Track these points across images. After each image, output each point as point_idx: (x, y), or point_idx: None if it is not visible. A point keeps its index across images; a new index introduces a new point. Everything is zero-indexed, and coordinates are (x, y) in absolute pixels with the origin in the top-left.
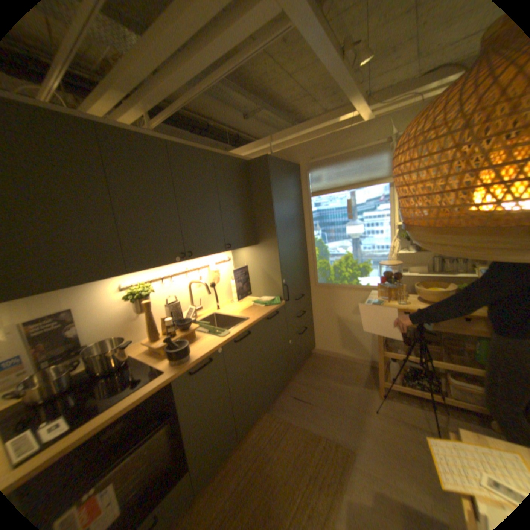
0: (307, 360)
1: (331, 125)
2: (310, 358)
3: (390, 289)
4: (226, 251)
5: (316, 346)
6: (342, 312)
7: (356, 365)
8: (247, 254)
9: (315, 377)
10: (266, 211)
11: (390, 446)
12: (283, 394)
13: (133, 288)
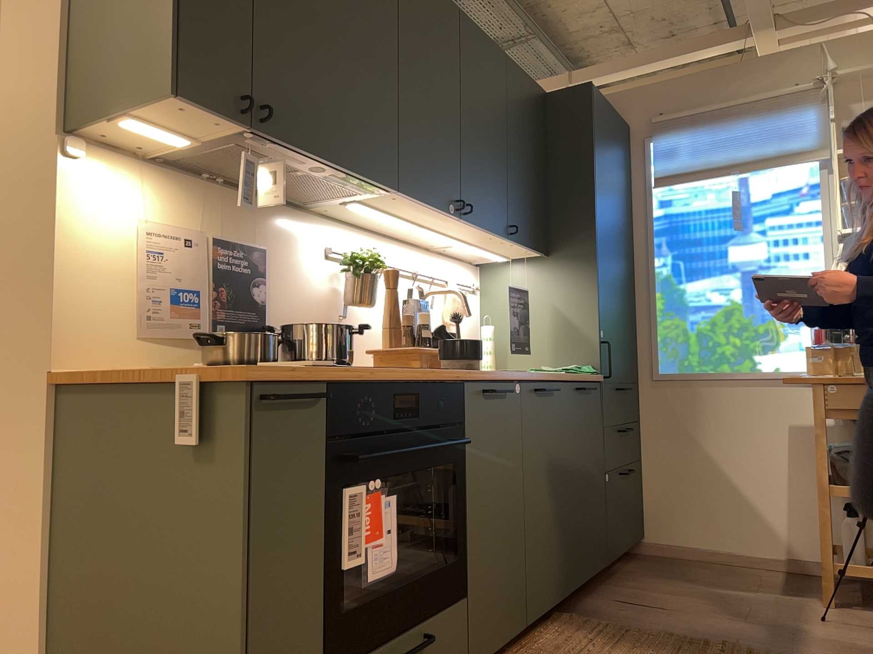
0: (629, 561)
1: (696, 62)
2: (634, 559)
3: (834, 351)
4: (502, 242)
5: (647, 533)
6: (715, 438)
7: (752, 569)
8: (520, 277)
9: (659, 580)
10: (578, 186)
11: (868, 653)
12: (593, 596)
13: (354, 253)
